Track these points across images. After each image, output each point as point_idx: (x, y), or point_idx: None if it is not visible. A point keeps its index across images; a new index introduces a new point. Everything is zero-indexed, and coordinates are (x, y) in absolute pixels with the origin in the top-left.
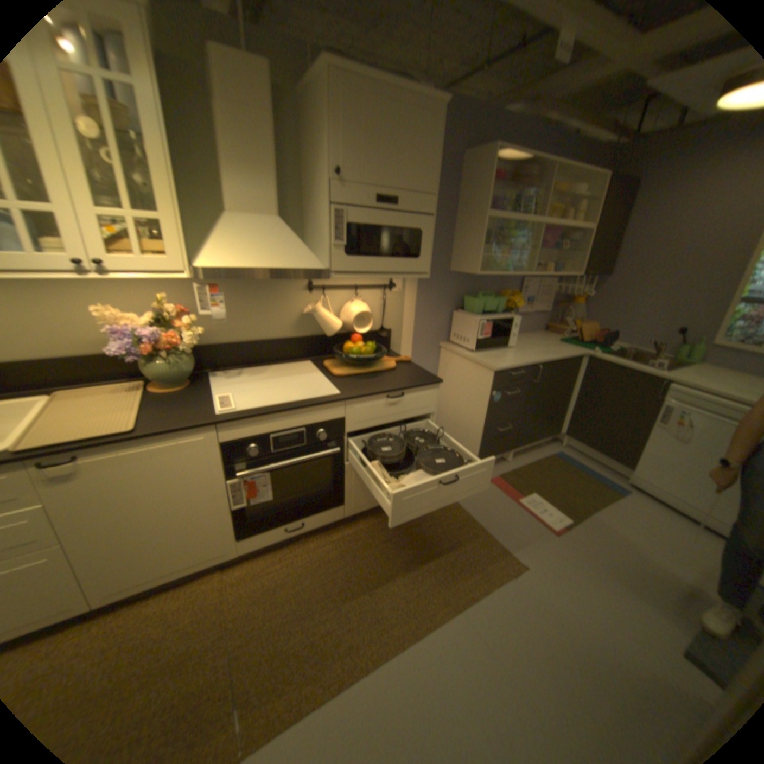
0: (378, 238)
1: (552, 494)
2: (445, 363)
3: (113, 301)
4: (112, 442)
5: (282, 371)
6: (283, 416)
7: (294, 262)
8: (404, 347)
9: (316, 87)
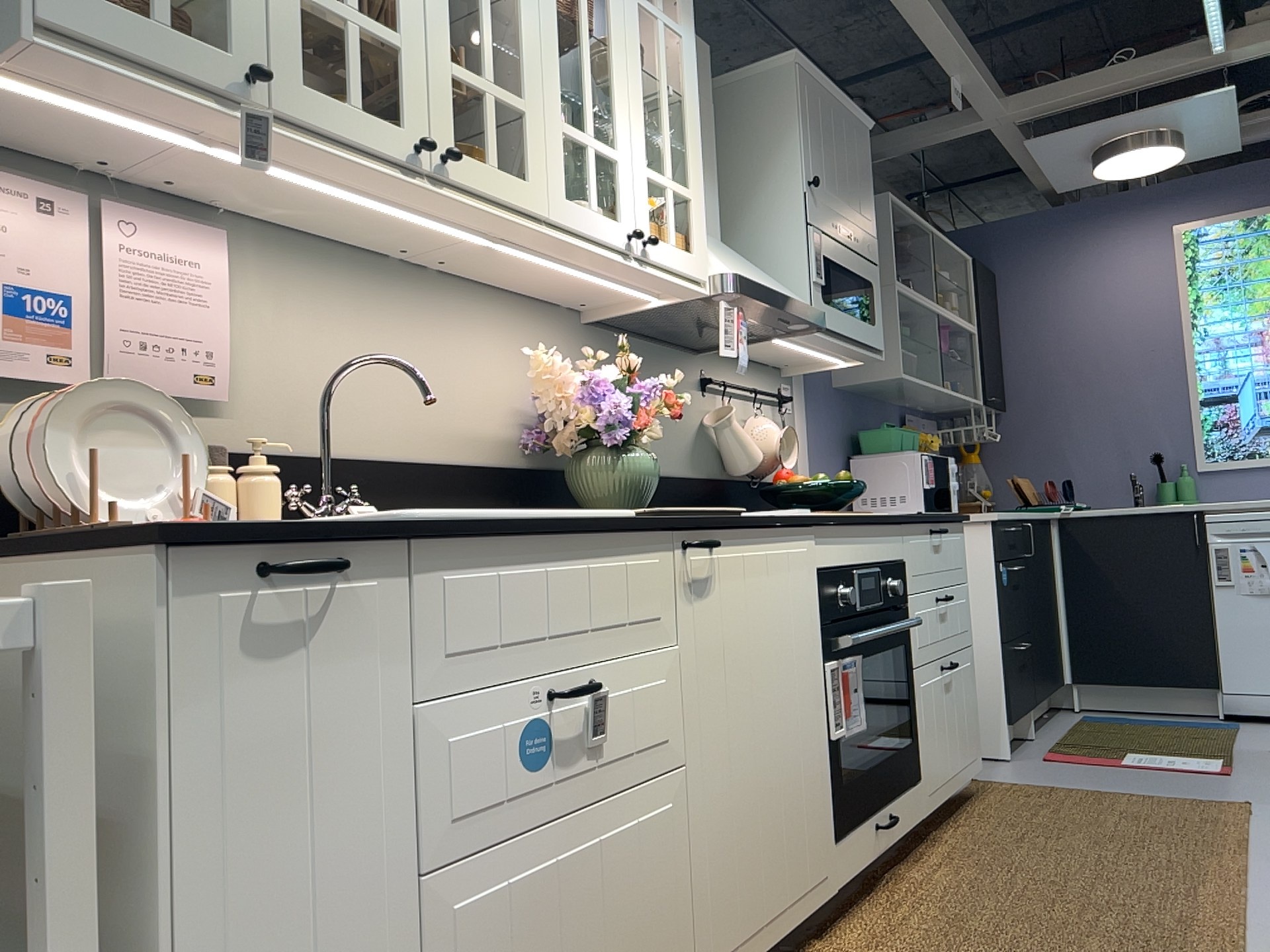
0: (837, 286)
1: (1149, 746)
2: None
3: (496, 359)
4: (747, 520)
5: None
6: (862, 533)
7: (792, 295)
8: None
9: (752, 87)
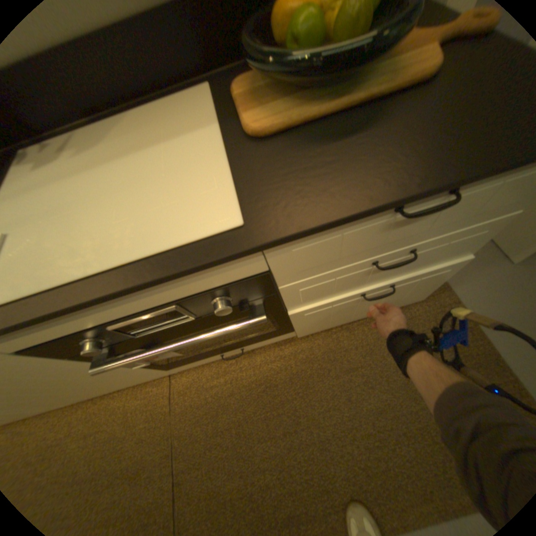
0: None
1: None
2: None
3: None
4: None
5: (144, 123)
6: (98, 304)
7: None
8: None
9: None
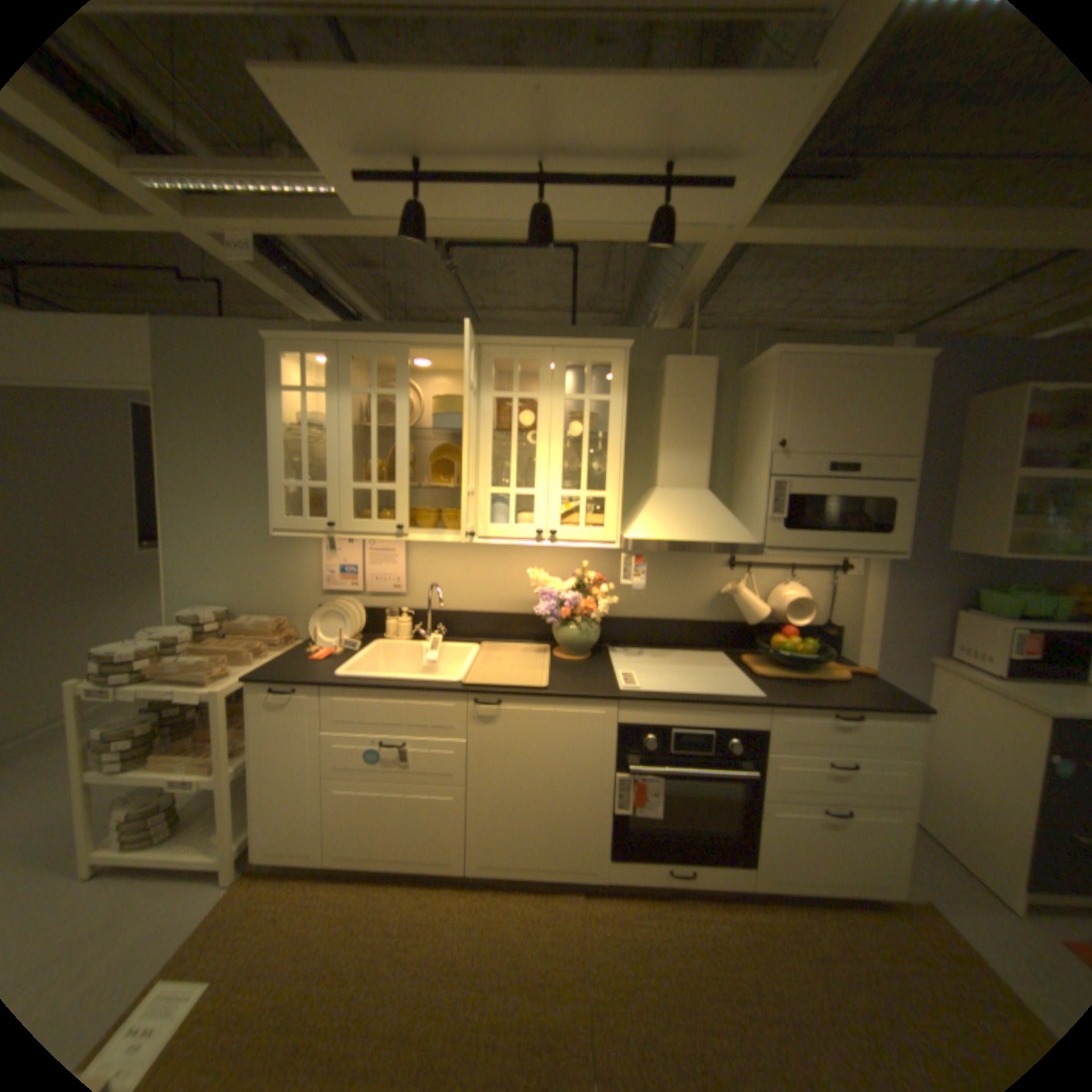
0: (829, 508)
1: None
2: (944, 692)
3: (540, 566)
4: (529, 694)
5: (686, 659)
6: (691, 709)
7: (722, 535)
8: (866, 655)
9: (762, 369)
